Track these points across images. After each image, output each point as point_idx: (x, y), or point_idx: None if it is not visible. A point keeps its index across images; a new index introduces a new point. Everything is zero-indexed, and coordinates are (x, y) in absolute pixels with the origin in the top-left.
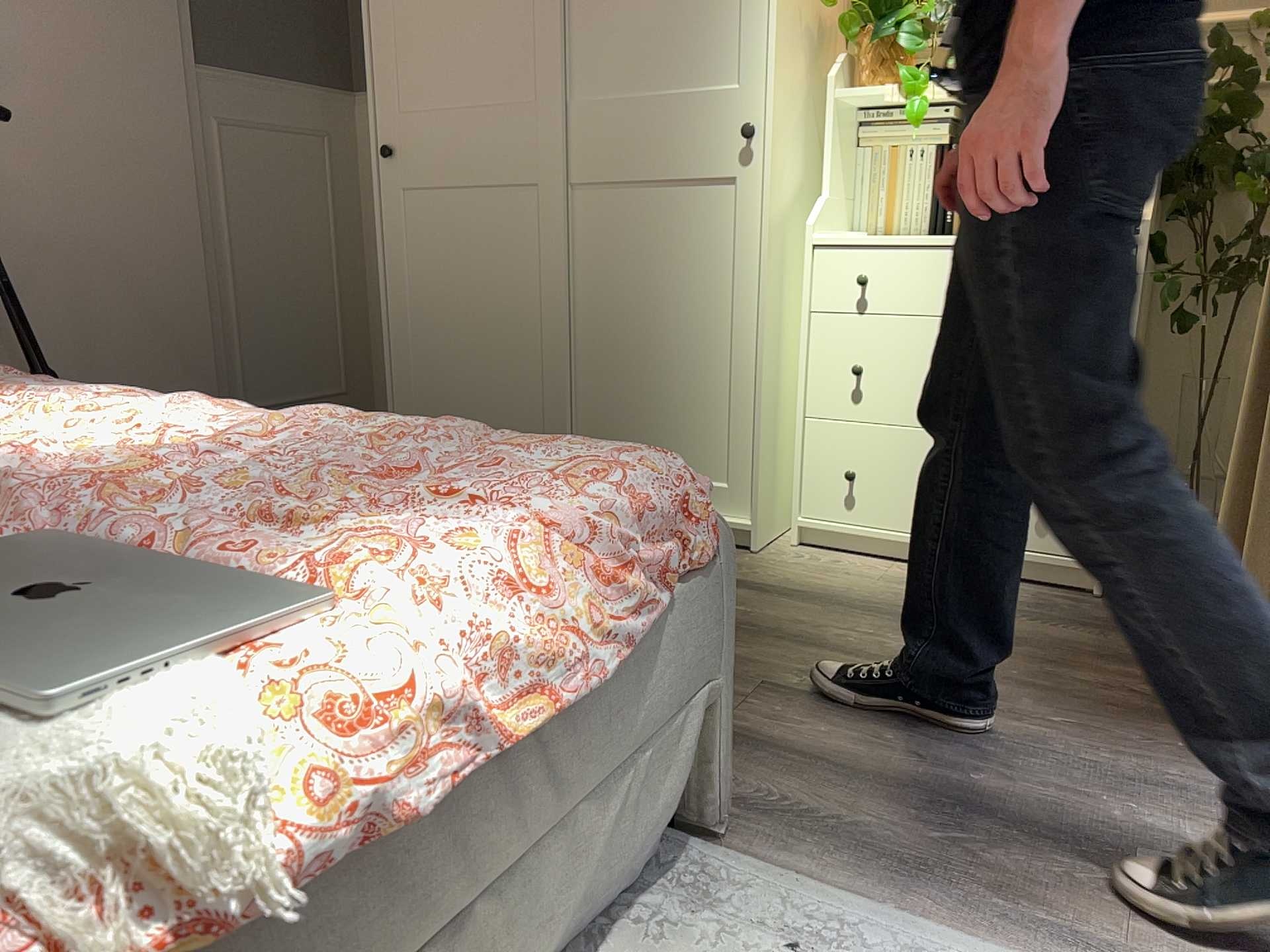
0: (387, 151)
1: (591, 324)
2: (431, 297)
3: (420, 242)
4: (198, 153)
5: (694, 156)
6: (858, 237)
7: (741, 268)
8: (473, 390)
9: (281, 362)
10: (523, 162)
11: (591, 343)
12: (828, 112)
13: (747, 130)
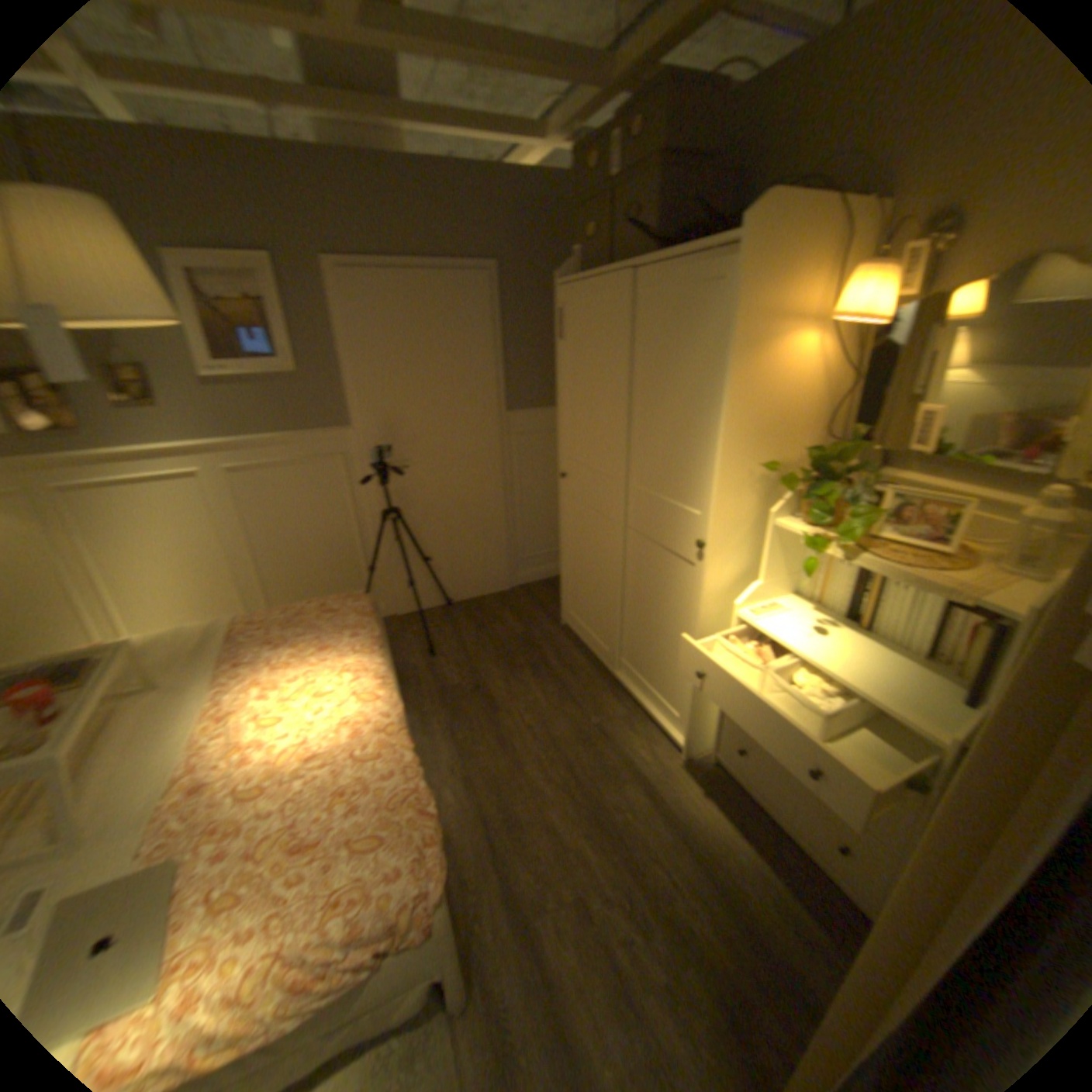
0: (560, 477)
1: (630, 599)
2: (574, 550)
3: (572, 523)
4: (501, 453)
5: (676, 543)
6: (768, 621)
7: (692, 615)
8: (586, 601)
9: (539, 538)
10: (606, 508)
11: (629, 608)
12: (768, 533)
13: (698, 545)
